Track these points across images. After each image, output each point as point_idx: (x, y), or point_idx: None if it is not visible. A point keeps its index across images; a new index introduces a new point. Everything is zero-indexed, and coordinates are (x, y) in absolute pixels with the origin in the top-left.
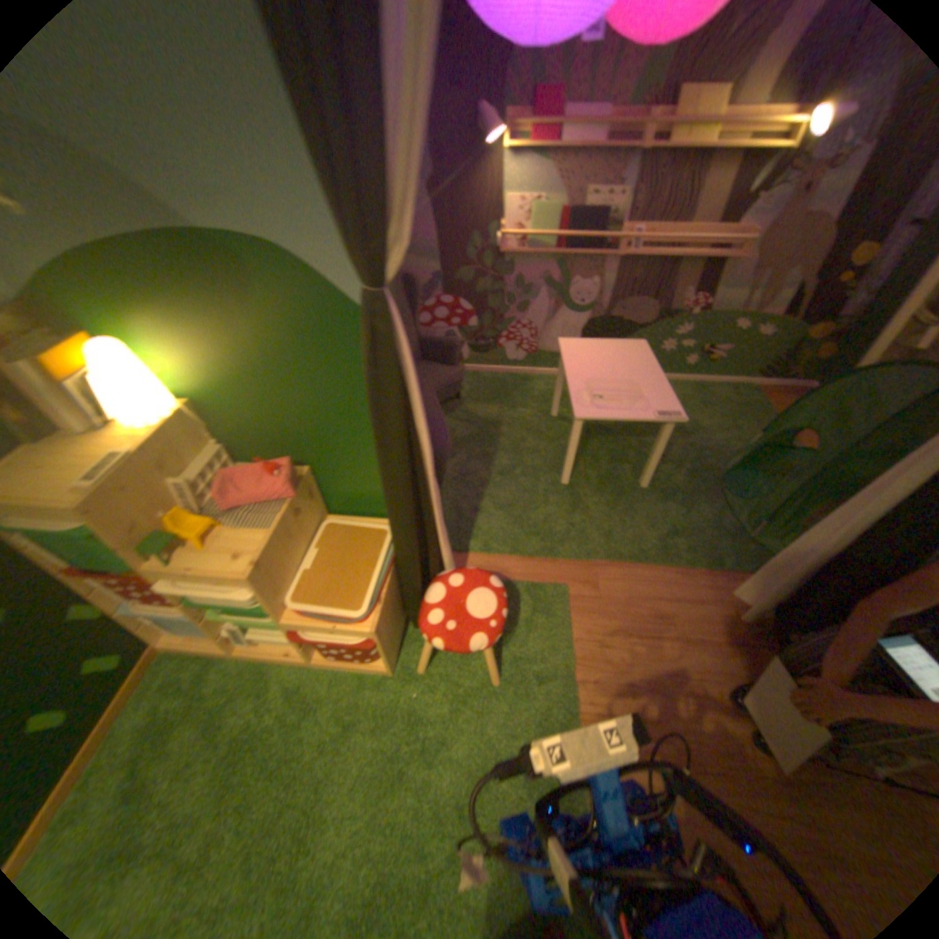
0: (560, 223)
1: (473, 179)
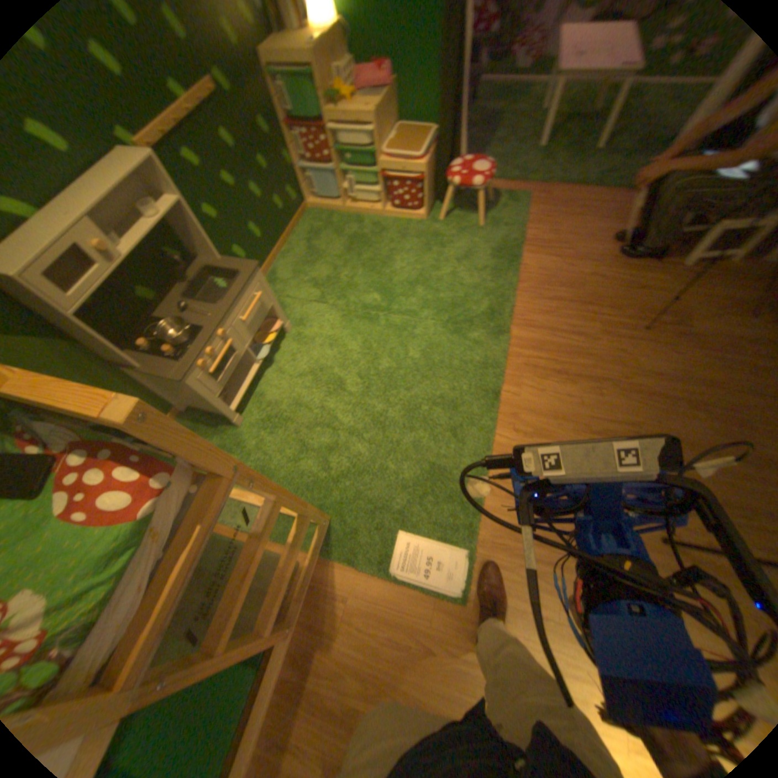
0: None
1: None
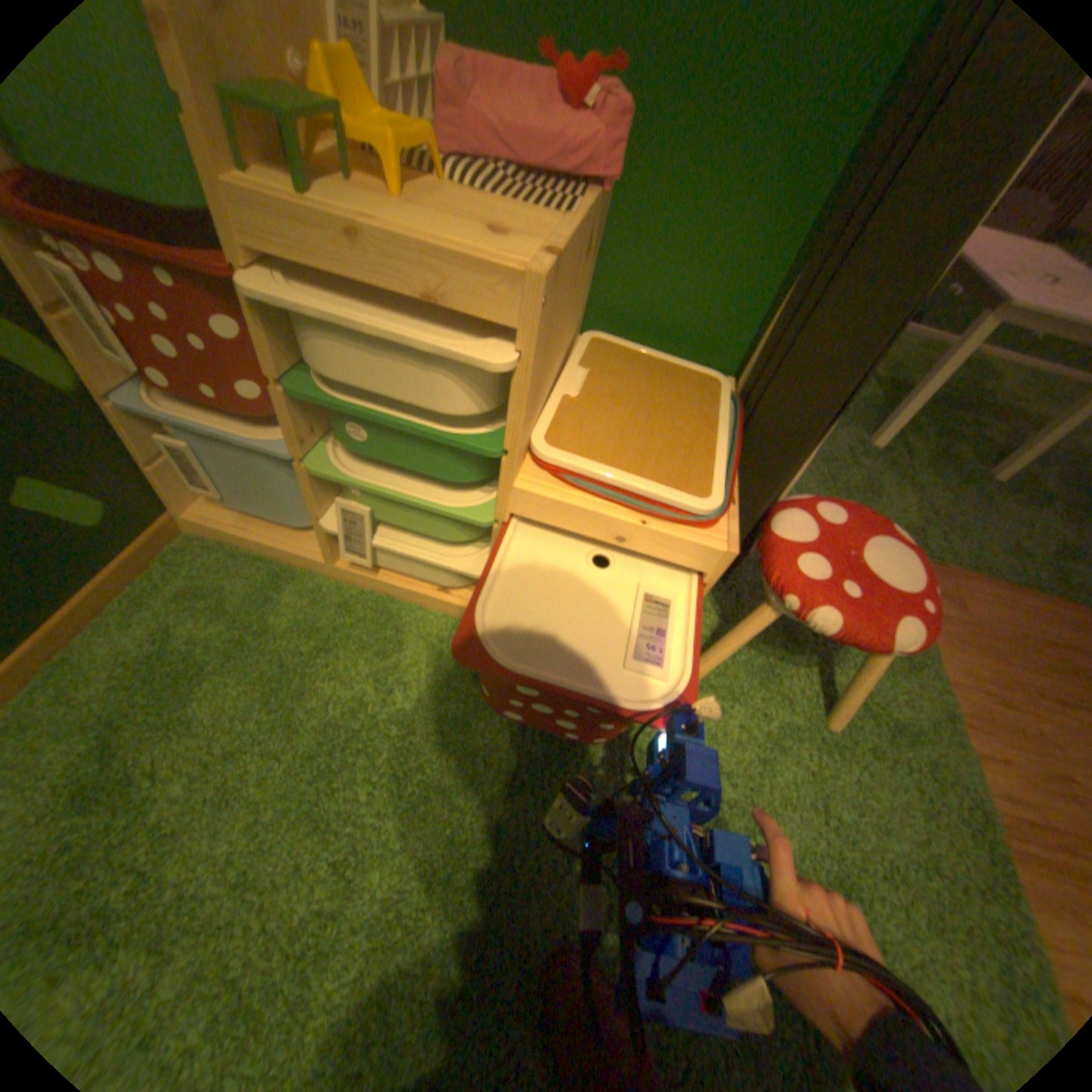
0: None
1: None
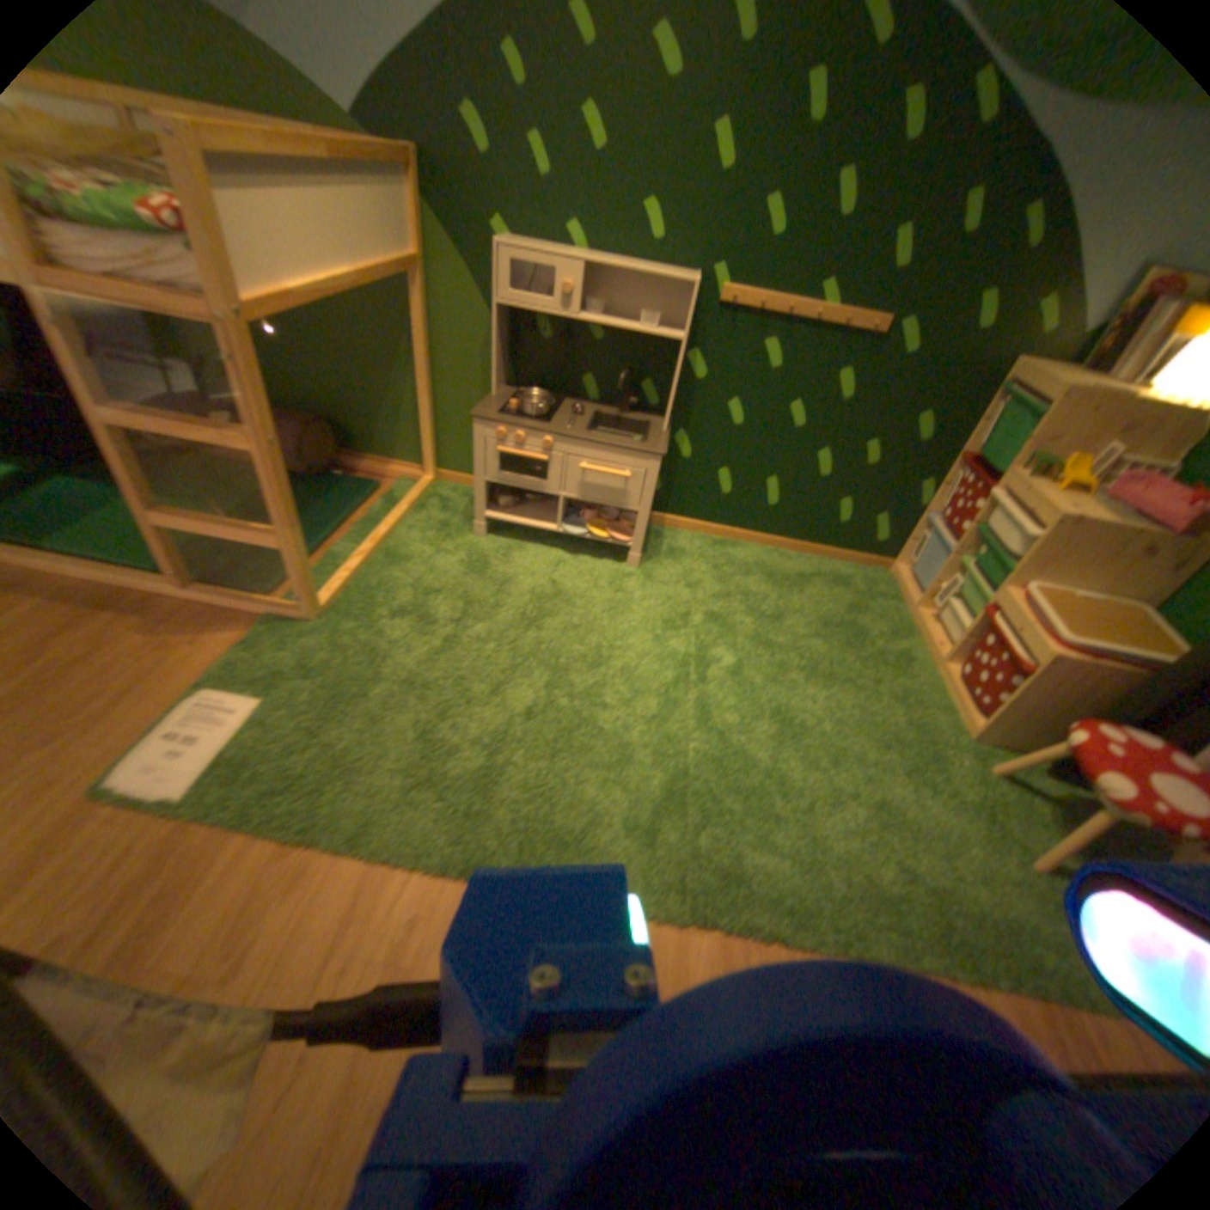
0: None
1: None
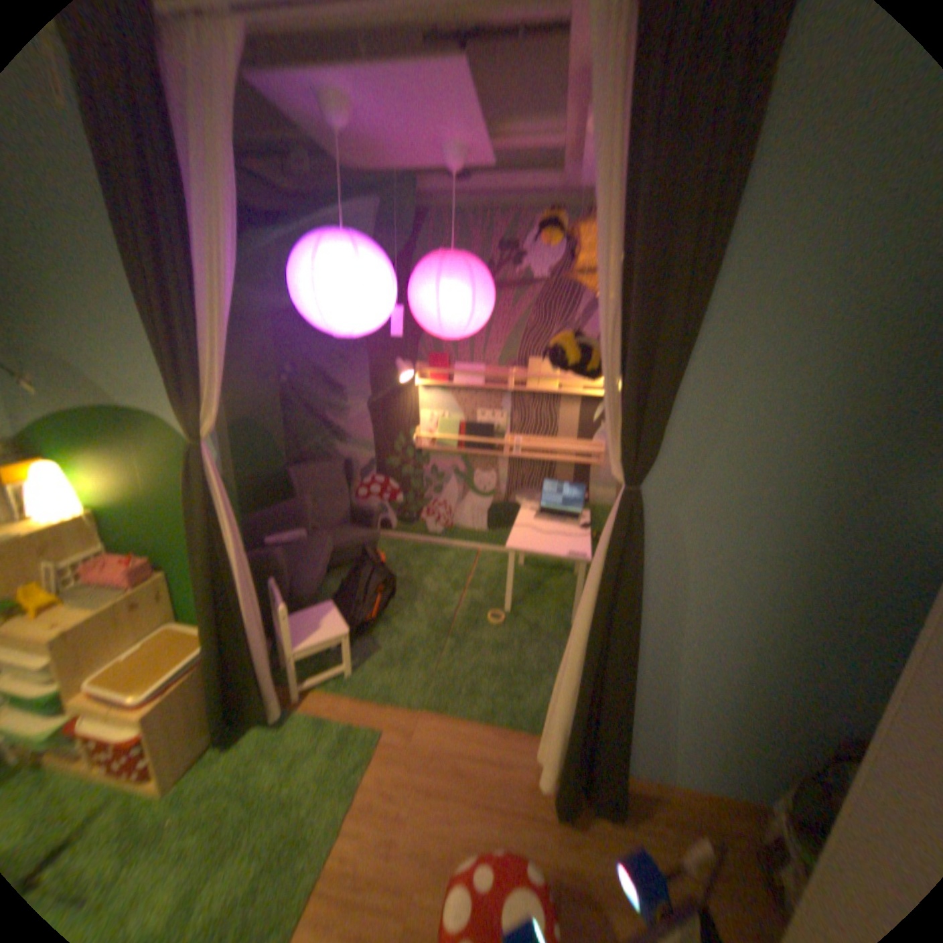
0: (457, 432)
1: (397, 401)
